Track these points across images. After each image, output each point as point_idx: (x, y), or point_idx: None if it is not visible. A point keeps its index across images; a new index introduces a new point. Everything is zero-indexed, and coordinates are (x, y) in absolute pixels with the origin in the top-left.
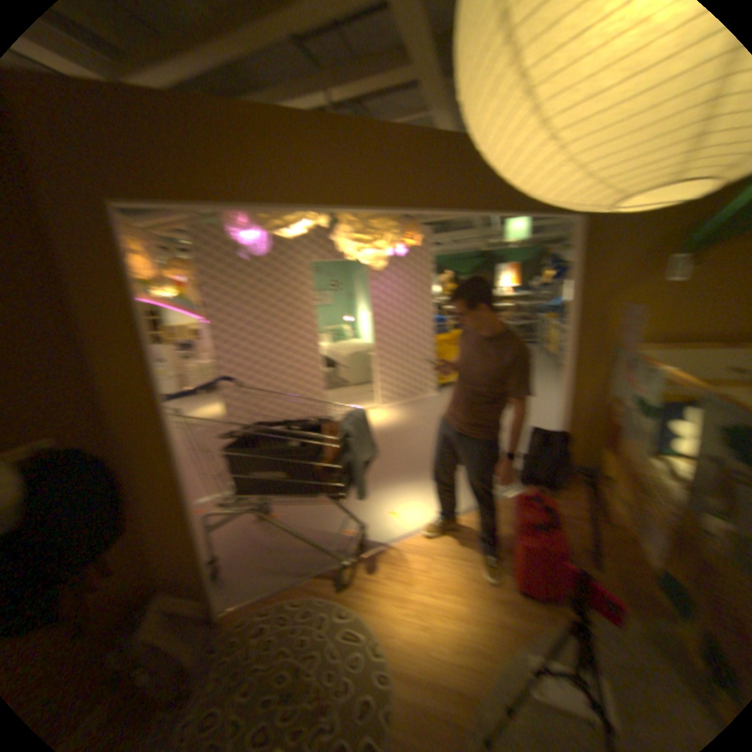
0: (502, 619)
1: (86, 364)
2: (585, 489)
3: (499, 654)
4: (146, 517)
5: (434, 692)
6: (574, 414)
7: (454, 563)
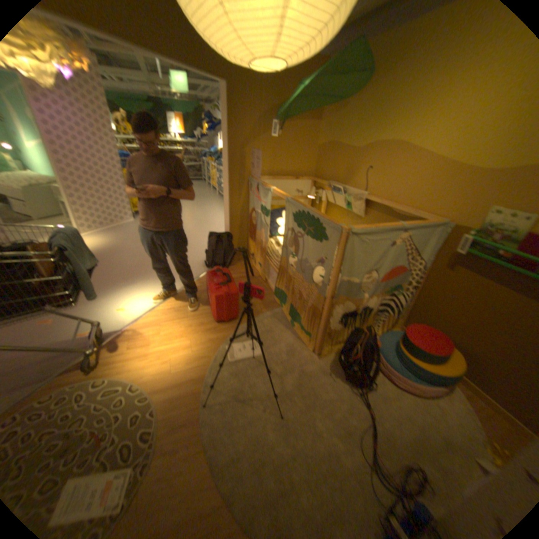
0: (210, 337)
1: None
2: (242, 262)
3: (211, 353)
4: None
5: (179, 386)
6: (233, 221)
7: (176, 322)
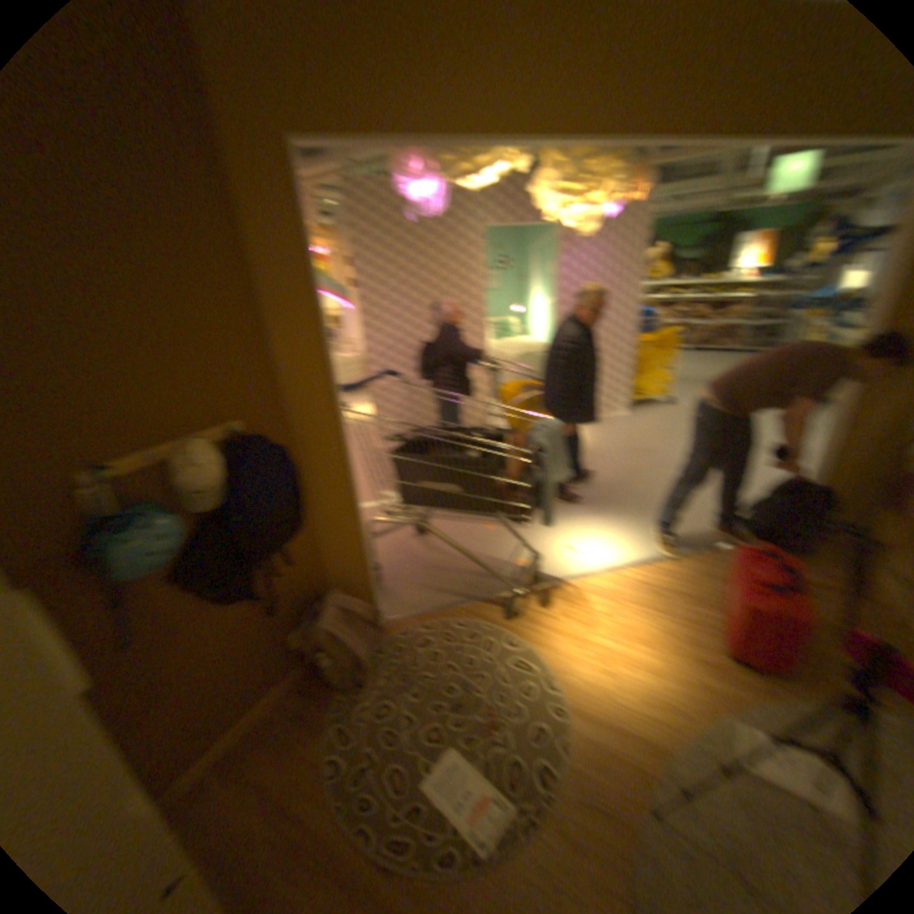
0: (707, 682)
1: (270, 343)
2: (838, 553)
3: (700, 716)
4: (323, 513)
5: (620, 737)
6: (844, 455)
7: (648, 613)
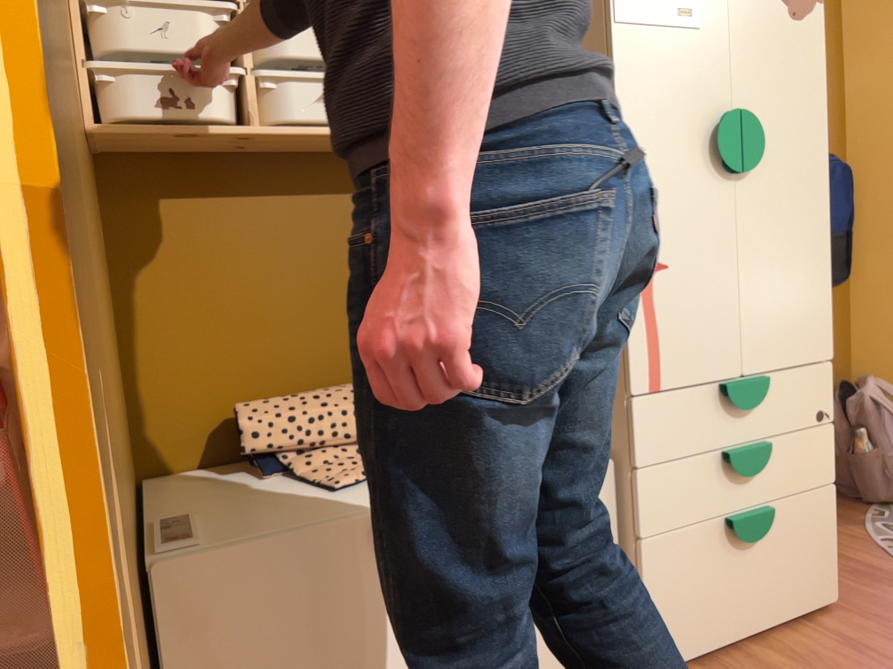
0: None
1: (851, 66)
2: None
3: None
4: (871, 276)
5: None
6: None
7: None
